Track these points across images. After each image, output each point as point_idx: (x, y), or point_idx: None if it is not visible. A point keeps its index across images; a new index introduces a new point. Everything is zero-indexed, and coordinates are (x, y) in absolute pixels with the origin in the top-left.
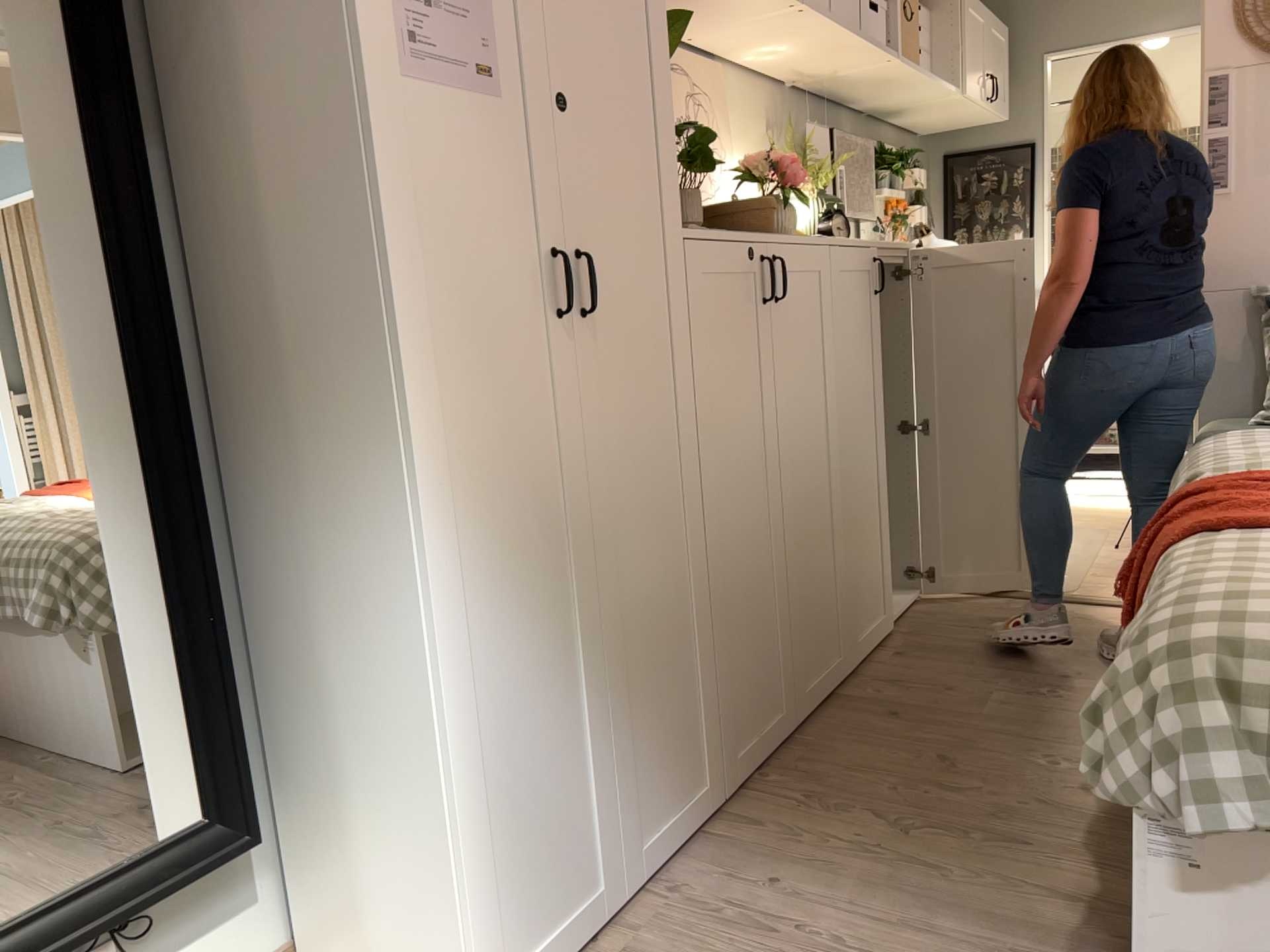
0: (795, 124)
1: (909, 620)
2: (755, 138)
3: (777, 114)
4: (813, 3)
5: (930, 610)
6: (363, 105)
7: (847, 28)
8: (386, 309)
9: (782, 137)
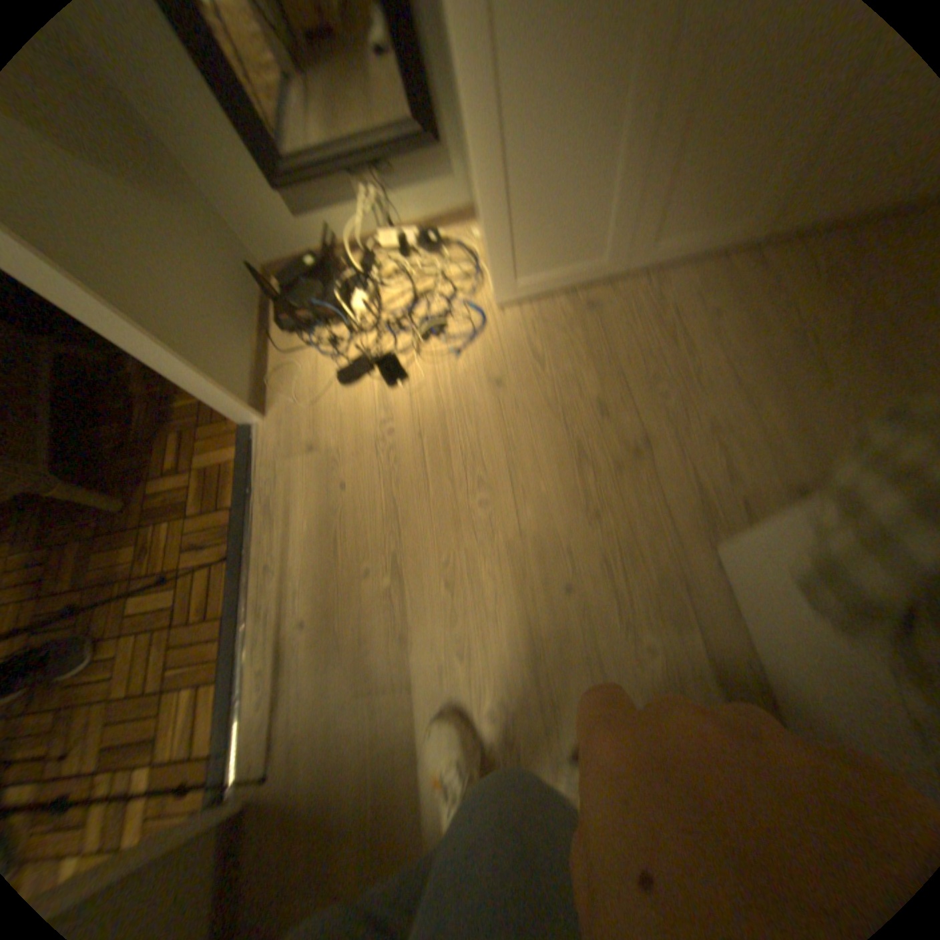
0: None
1: None
2: None
3: None
4: None
5: None
6: None
7: None
8: None
9: None
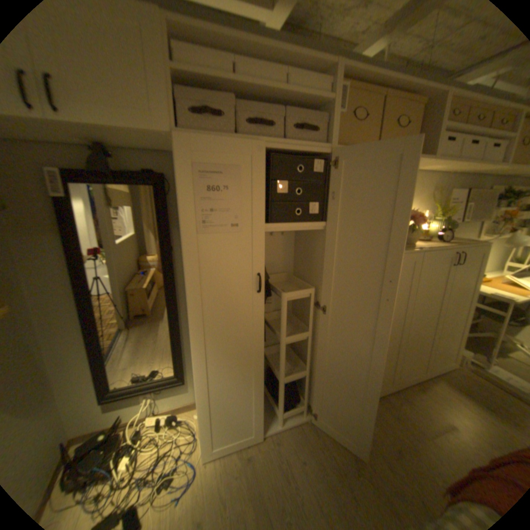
0: (450, 188)
1: (440, 377)
2: (426, 195)
3: (442, 184)
4: (448, 154)
5: (453, 376)
6: (183, 246)
7: (468, 162)
8: (187, 297)
9: (438, 195)
